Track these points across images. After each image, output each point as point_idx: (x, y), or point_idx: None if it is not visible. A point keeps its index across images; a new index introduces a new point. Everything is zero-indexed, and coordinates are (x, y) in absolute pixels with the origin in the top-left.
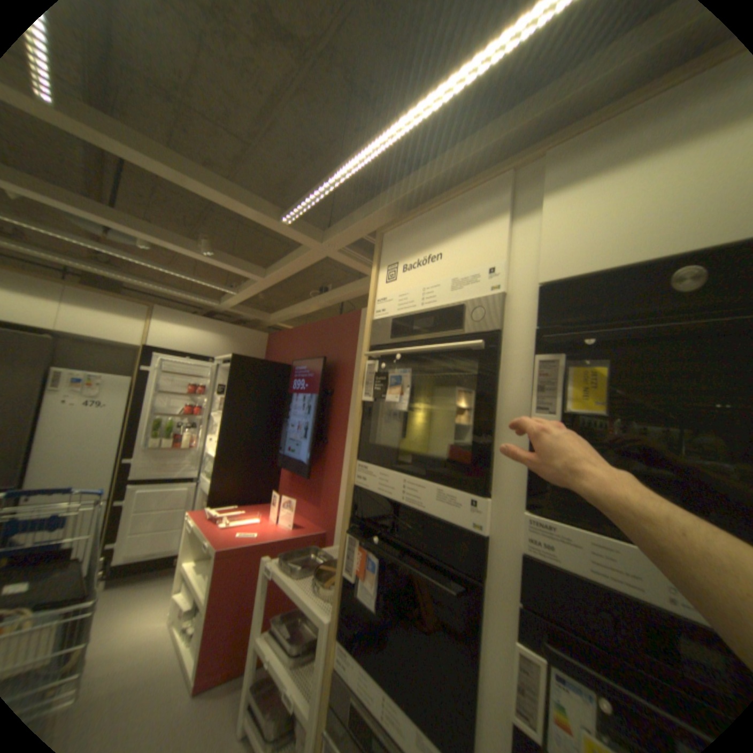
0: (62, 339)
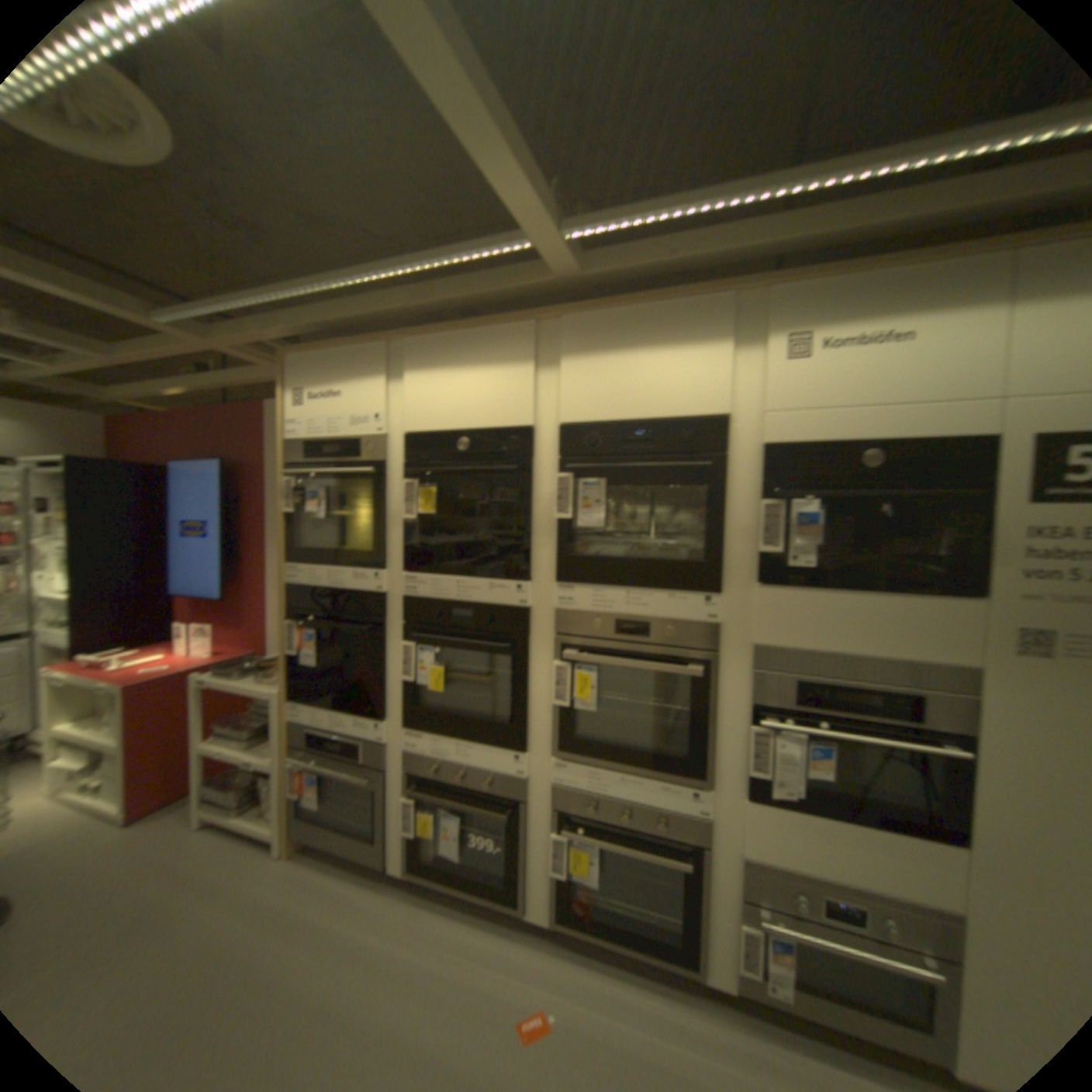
0: None
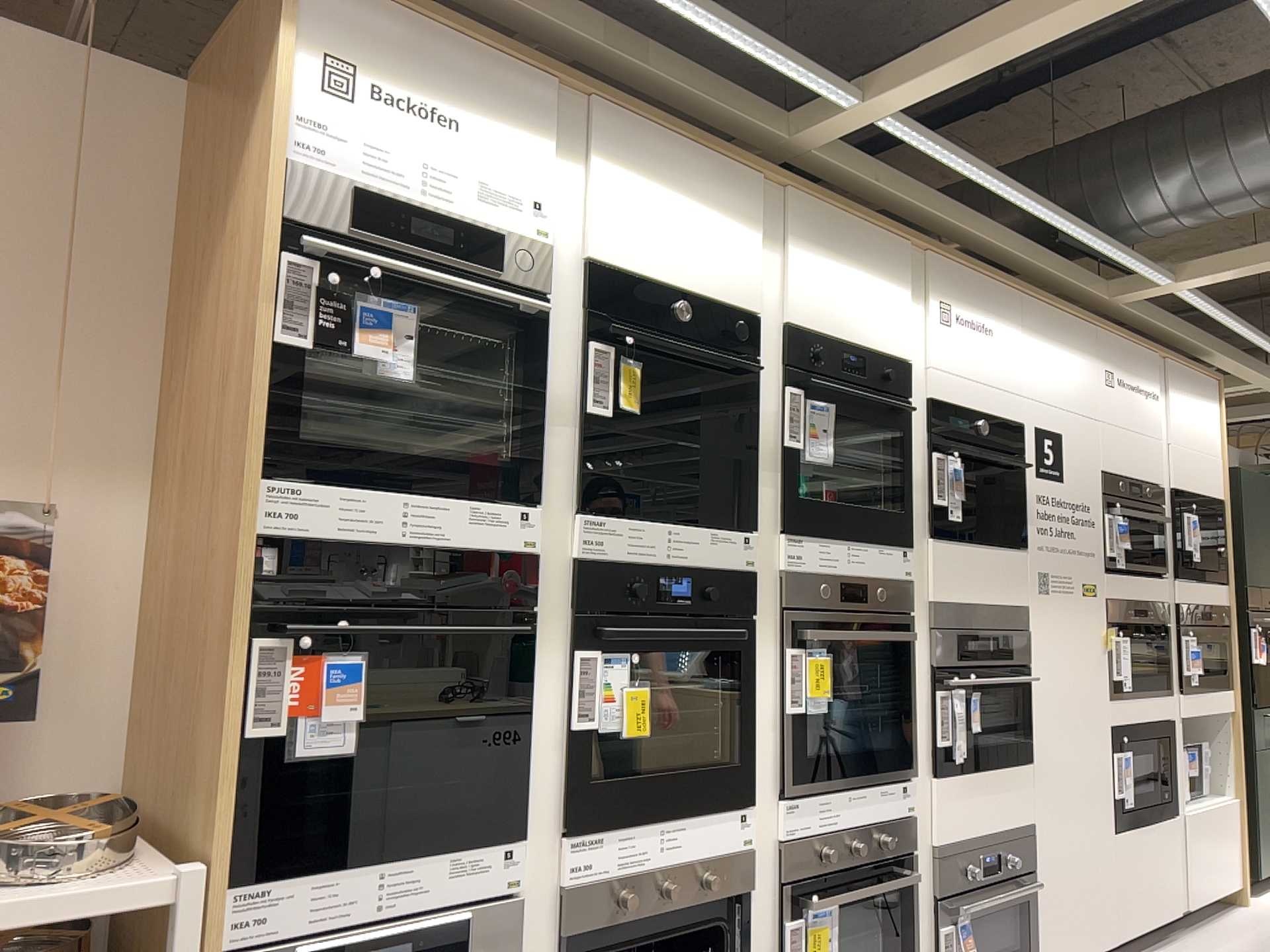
0: None
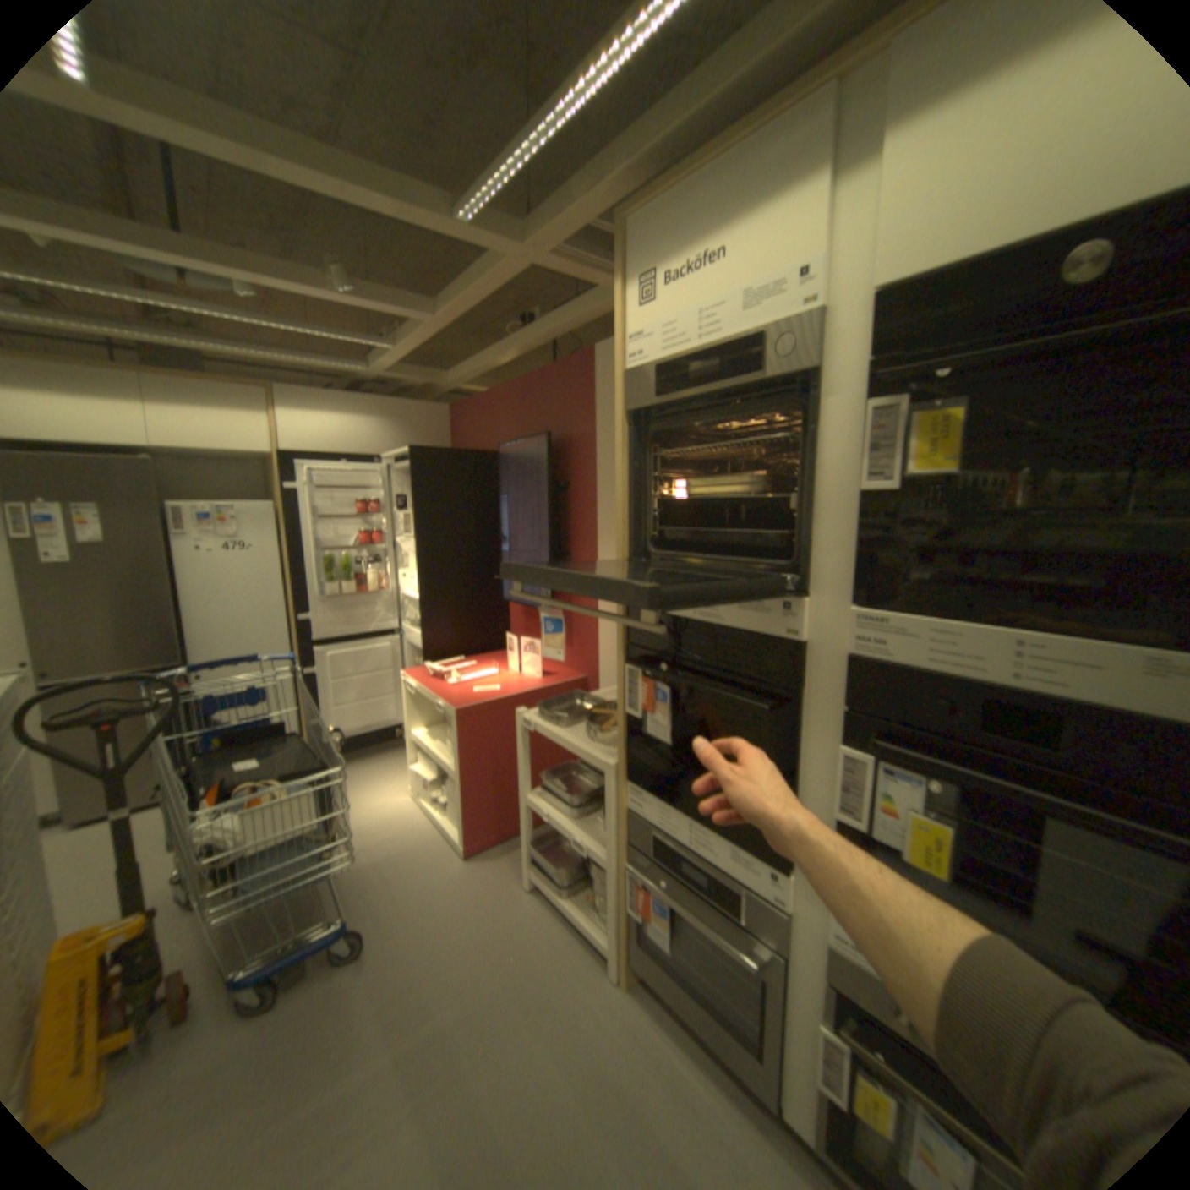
0: (155, 458)
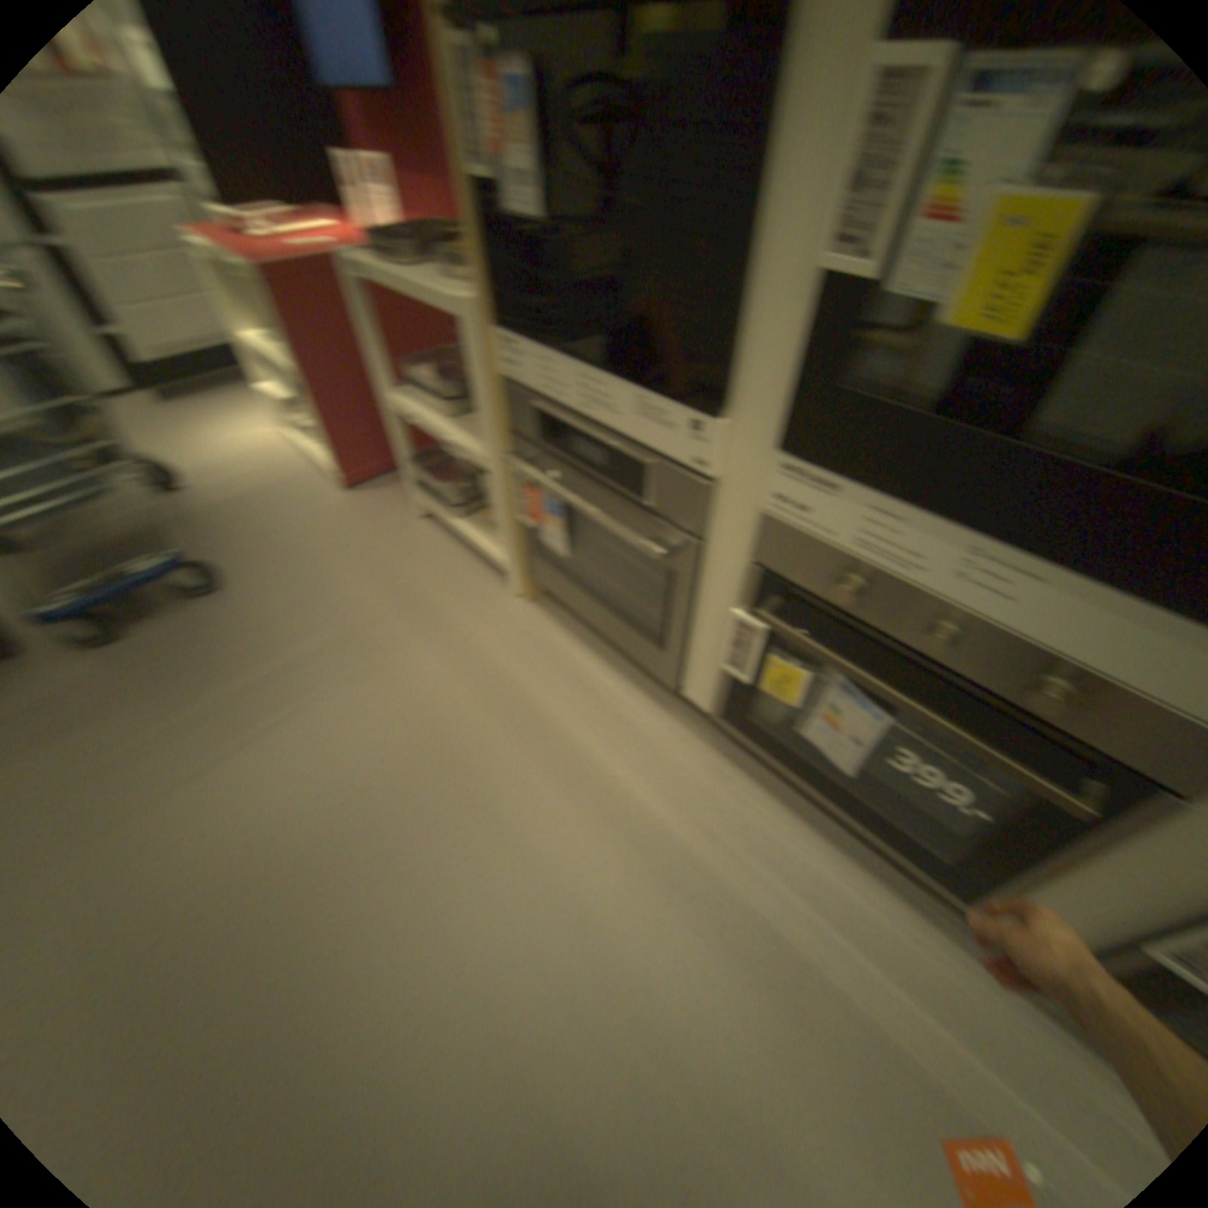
0: None
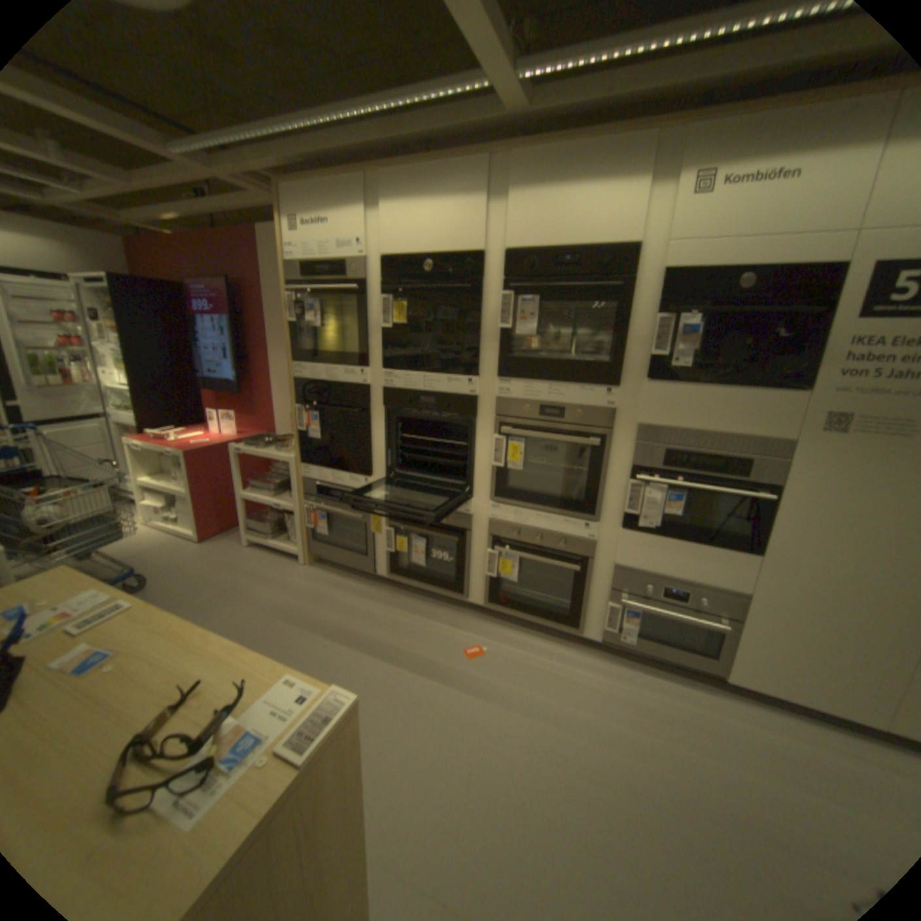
0: None
